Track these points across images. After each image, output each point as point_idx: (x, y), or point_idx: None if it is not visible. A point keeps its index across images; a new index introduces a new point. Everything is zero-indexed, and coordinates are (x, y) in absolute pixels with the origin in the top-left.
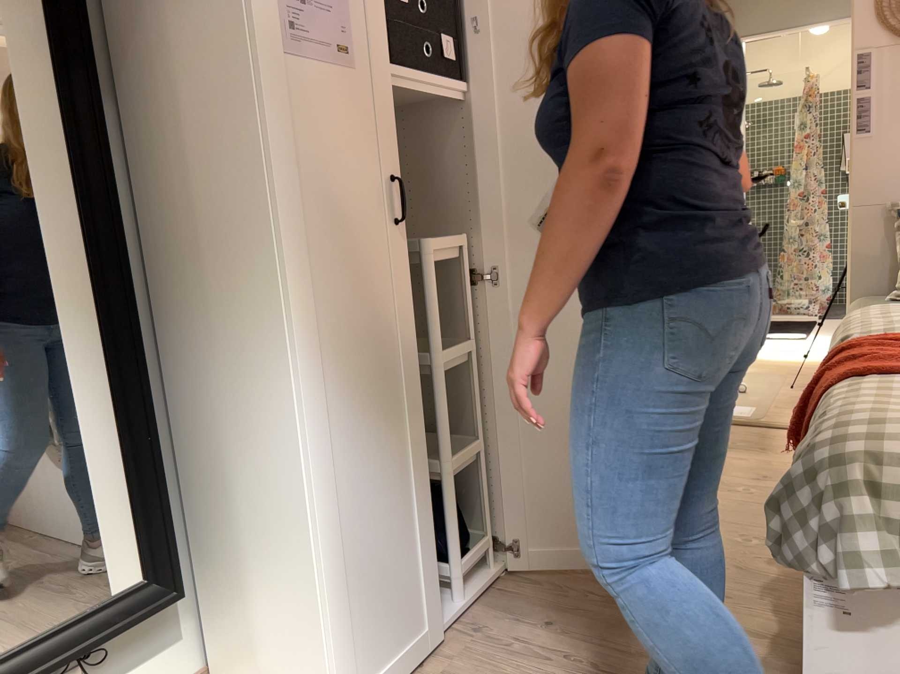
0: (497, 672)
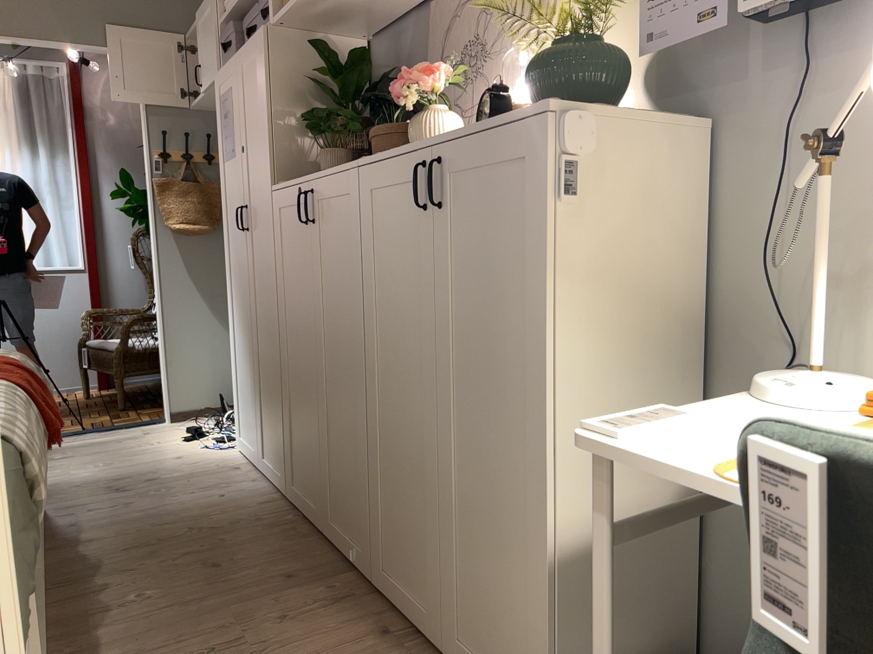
0: (218, 480)
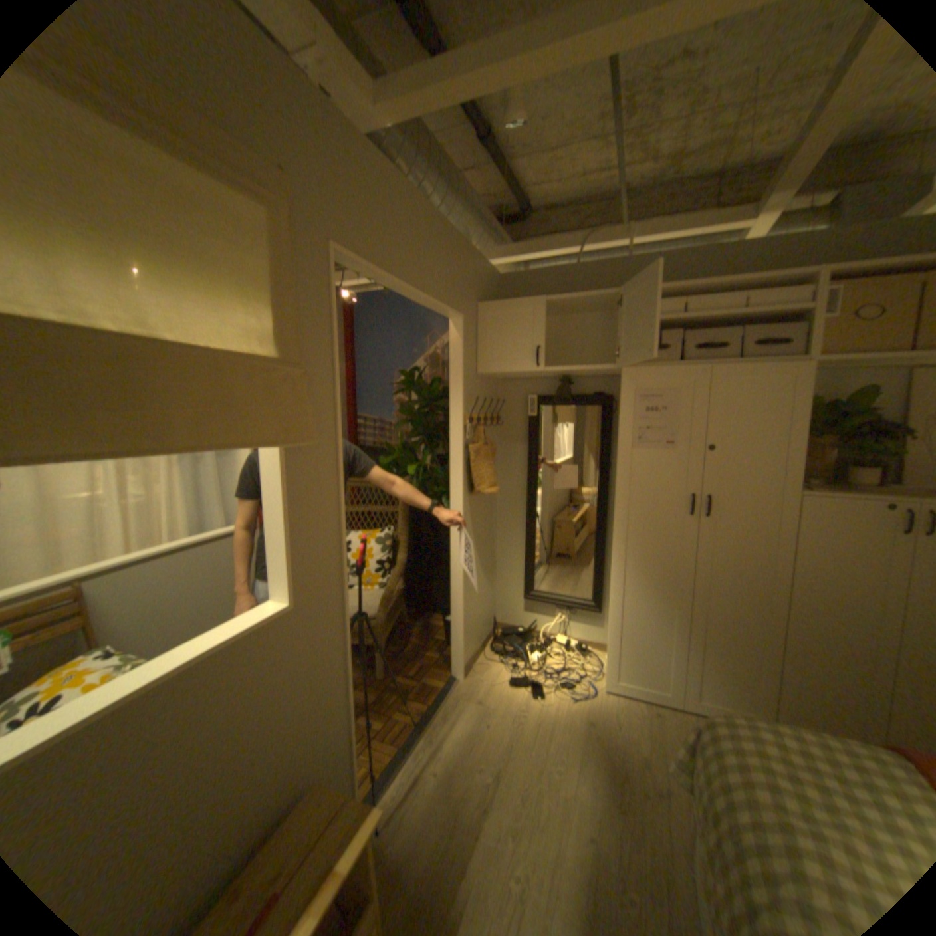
0: (684, 738)
